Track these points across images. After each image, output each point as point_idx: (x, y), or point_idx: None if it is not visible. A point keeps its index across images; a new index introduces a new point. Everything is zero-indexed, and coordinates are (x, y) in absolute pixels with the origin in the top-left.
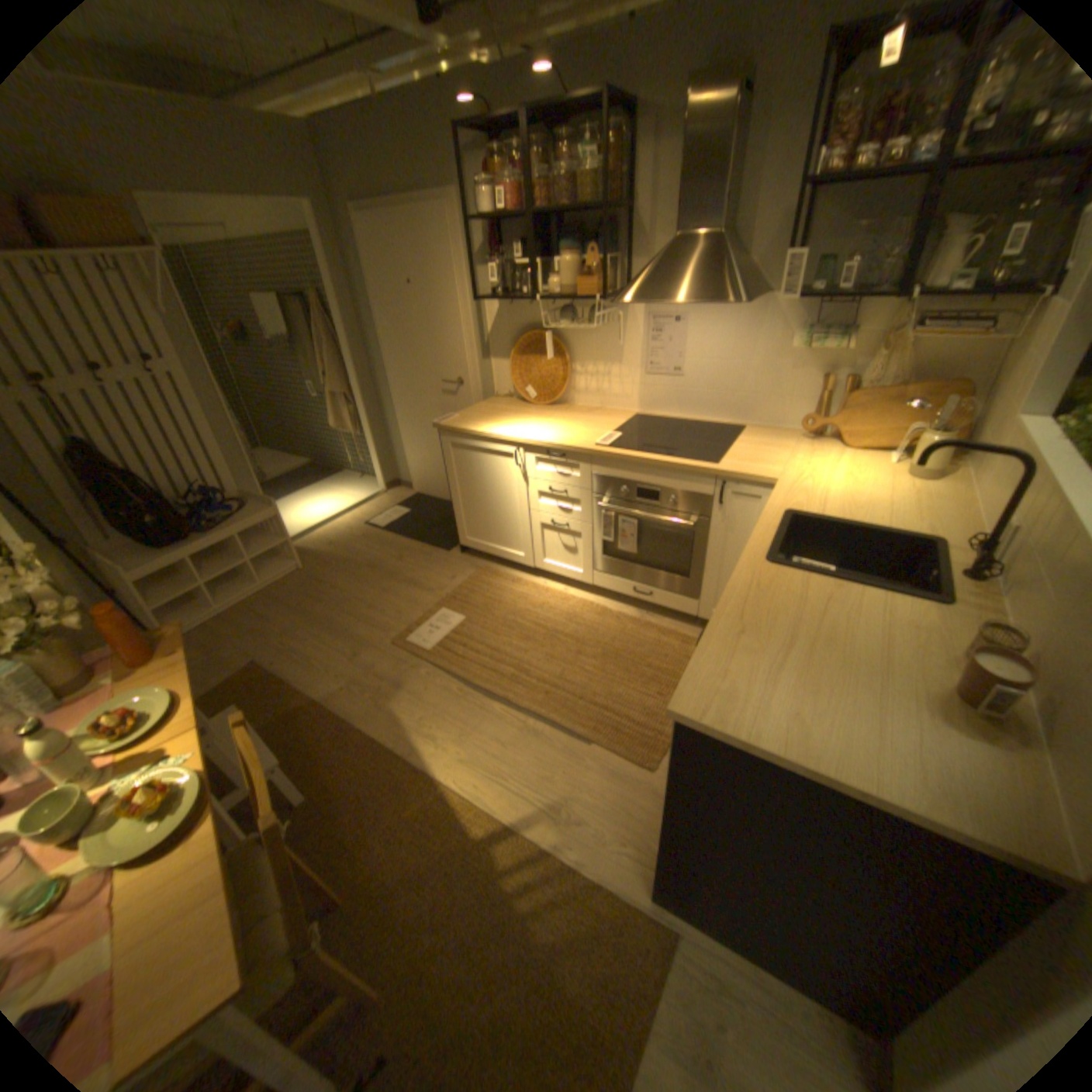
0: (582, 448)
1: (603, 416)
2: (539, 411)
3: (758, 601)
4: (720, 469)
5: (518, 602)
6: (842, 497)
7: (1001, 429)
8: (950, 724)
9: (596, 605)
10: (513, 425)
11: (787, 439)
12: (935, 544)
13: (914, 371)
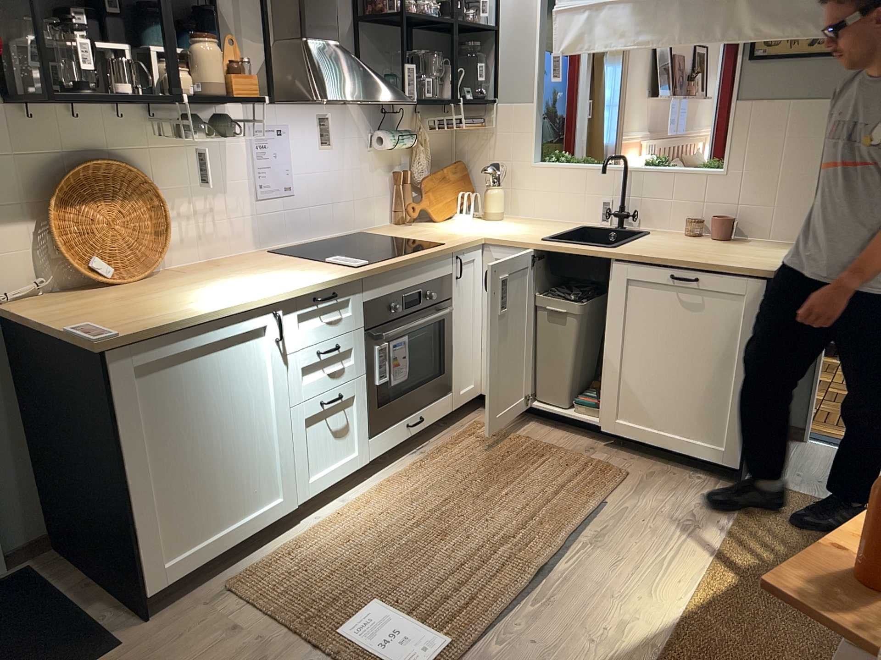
0: (356, 272)
1: (246, 262)
2: (163, 284)
3: (661, 252)
4: (456, 244)
5: (358, 542)
6: (520, 231)
7: (513, 177)
8: (739, 244)
9: (393, 478)
10: (209, 295)
11: (402, 229)
12: (586, 227)
13: (430, 161)
